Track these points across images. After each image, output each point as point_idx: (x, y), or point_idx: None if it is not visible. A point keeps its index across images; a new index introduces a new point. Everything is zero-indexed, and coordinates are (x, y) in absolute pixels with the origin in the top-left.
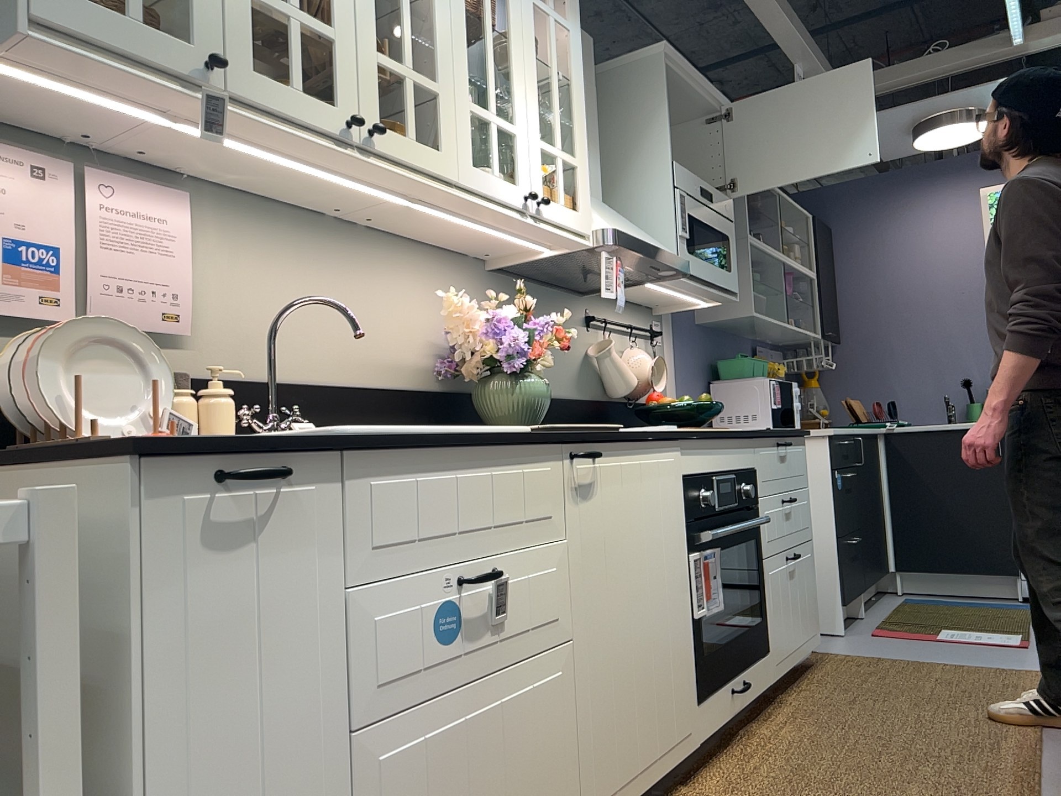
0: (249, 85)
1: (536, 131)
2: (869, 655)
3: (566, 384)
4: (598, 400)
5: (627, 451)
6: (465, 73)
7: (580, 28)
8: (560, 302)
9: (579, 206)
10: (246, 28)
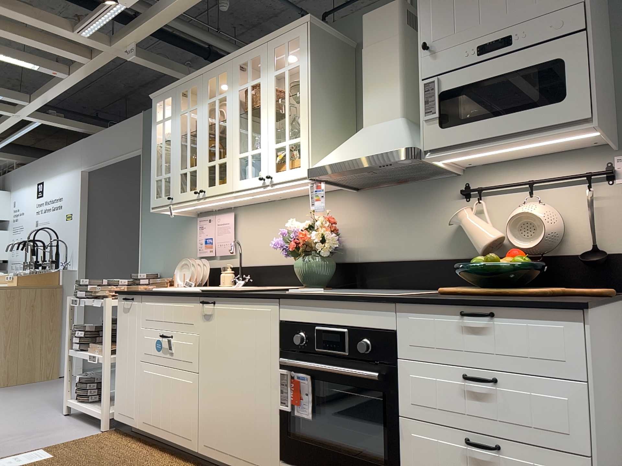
0: (178, 198)
1: (271, 141)
2: None
3: (429, 248)
4: (471, 258)
5: (232, 302)
6: (236, 143)
7: (308, 55)
8: (427, 188)
9: (301, 162)
10: (178, 183)
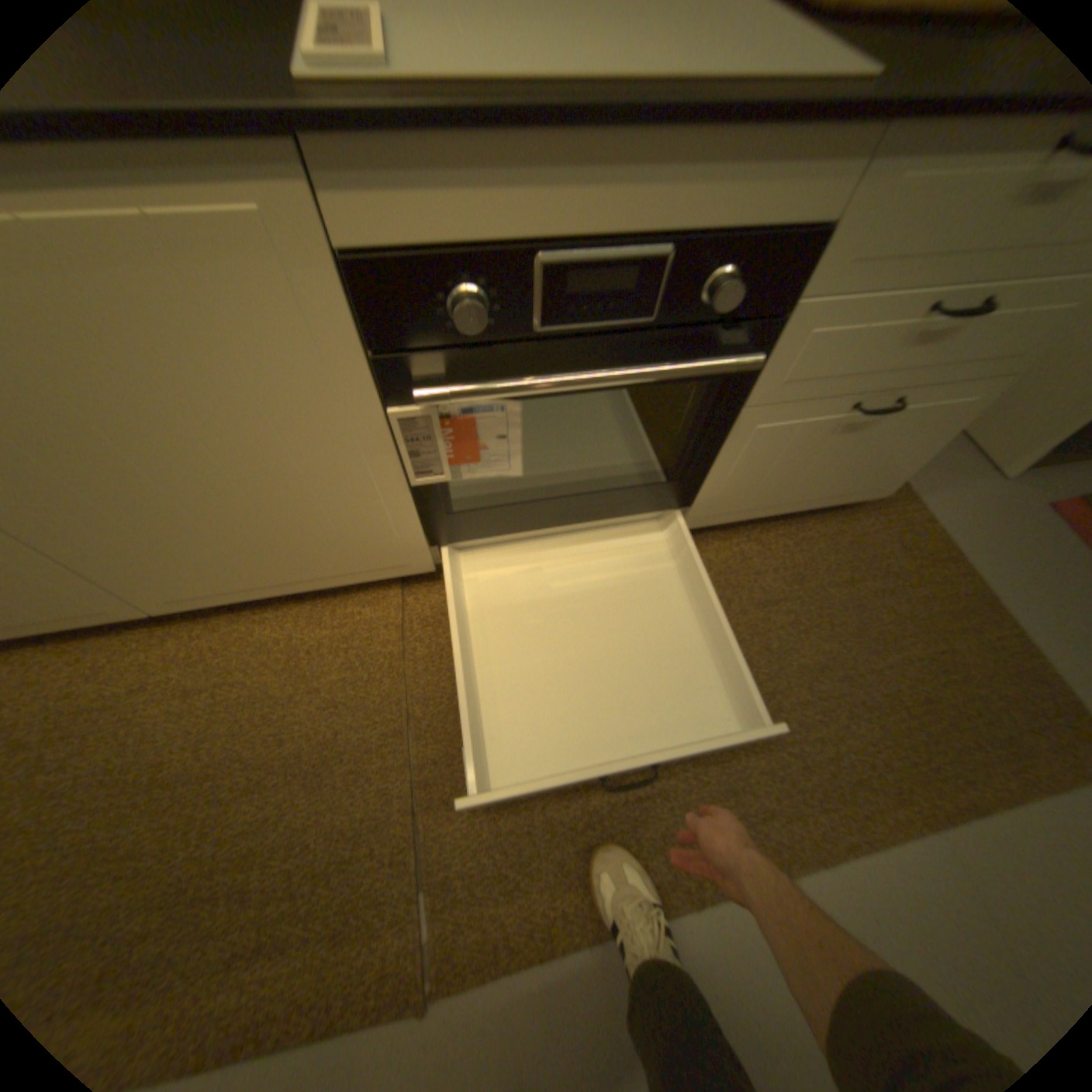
0: None
1: None
2: (962, 539)
3: None
4: None
5: None
6: None
7: None
8: None
9: None
10: None
